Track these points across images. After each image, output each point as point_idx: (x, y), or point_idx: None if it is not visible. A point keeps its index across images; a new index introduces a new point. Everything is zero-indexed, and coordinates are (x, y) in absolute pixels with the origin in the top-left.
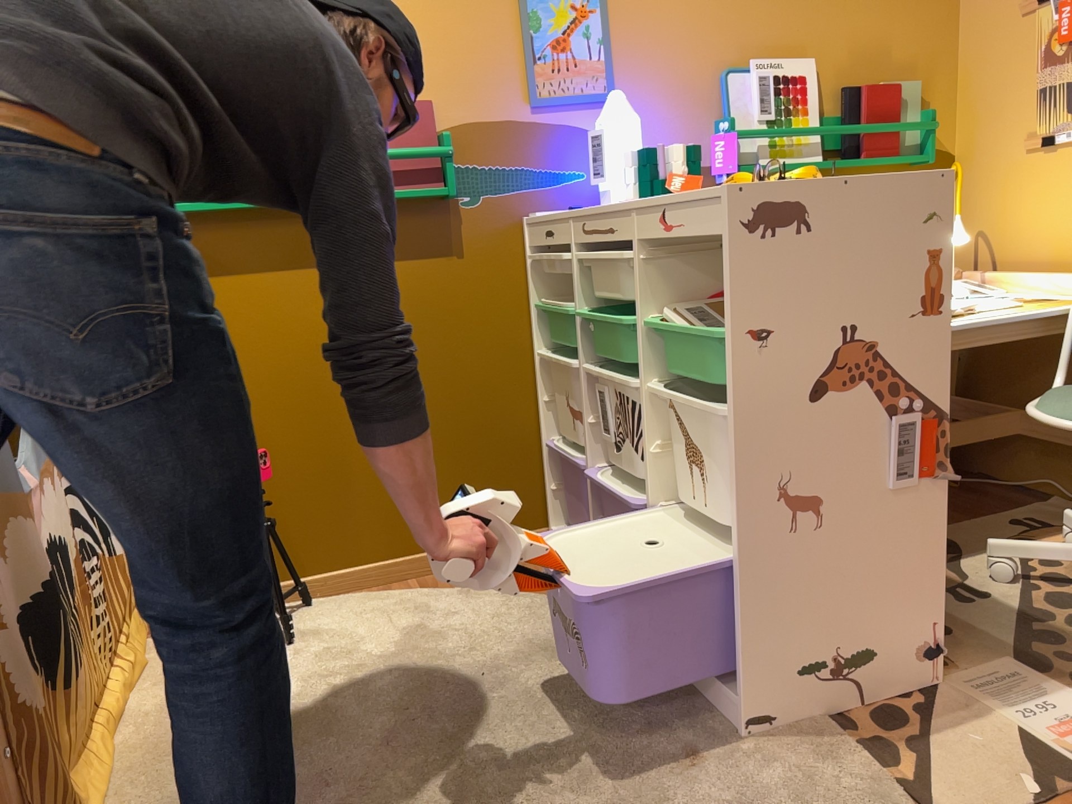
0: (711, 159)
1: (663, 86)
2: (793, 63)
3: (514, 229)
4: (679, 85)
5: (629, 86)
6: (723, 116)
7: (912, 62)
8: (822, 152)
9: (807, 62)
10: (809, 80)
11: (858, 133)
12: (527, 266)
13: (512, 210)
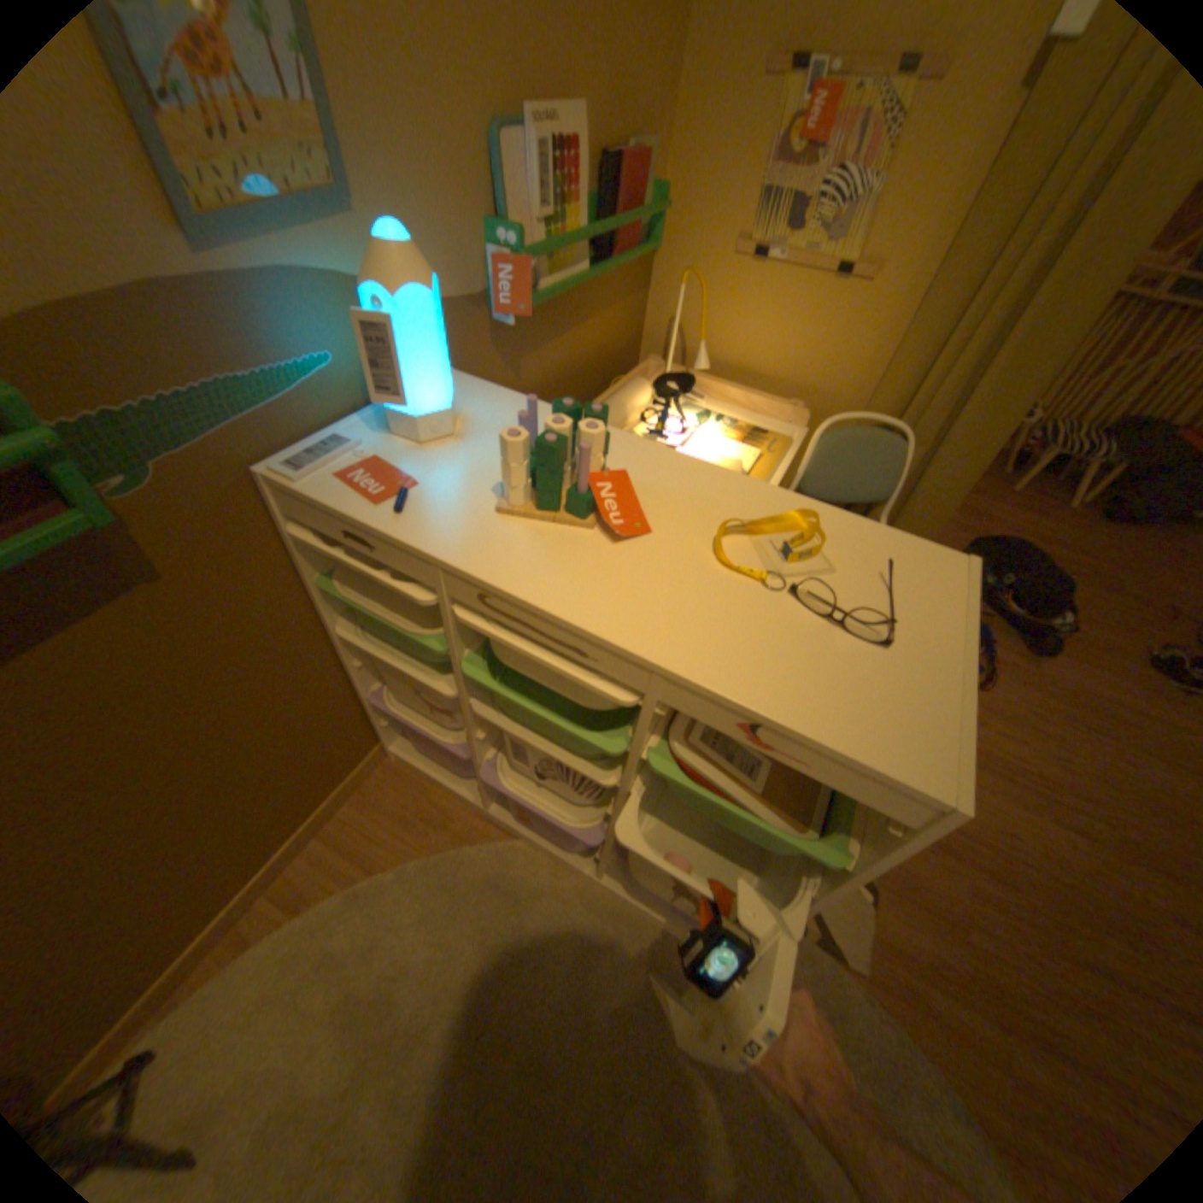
0: (486, 282)
1: (417, 155)
2: (567, 107)
3: (240, 491)
4: (439, 153)
5: (367, 161)
6: (494, 207)
7: (652, 100)
8: (590, 254)
9: (579, 106)
10: (583, 140)
11: (615, 219)
12: (282, 535)
13: (225, 462)
